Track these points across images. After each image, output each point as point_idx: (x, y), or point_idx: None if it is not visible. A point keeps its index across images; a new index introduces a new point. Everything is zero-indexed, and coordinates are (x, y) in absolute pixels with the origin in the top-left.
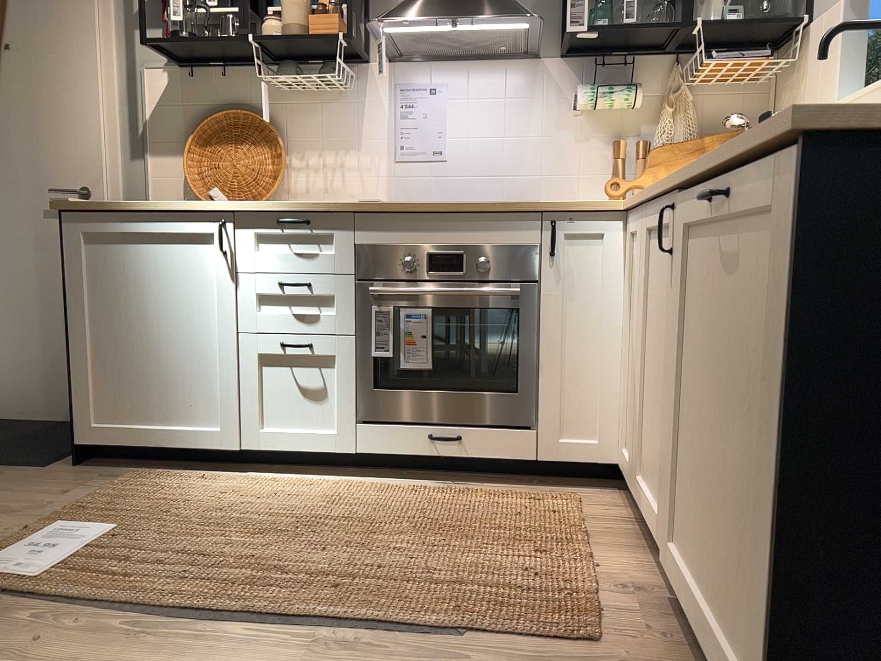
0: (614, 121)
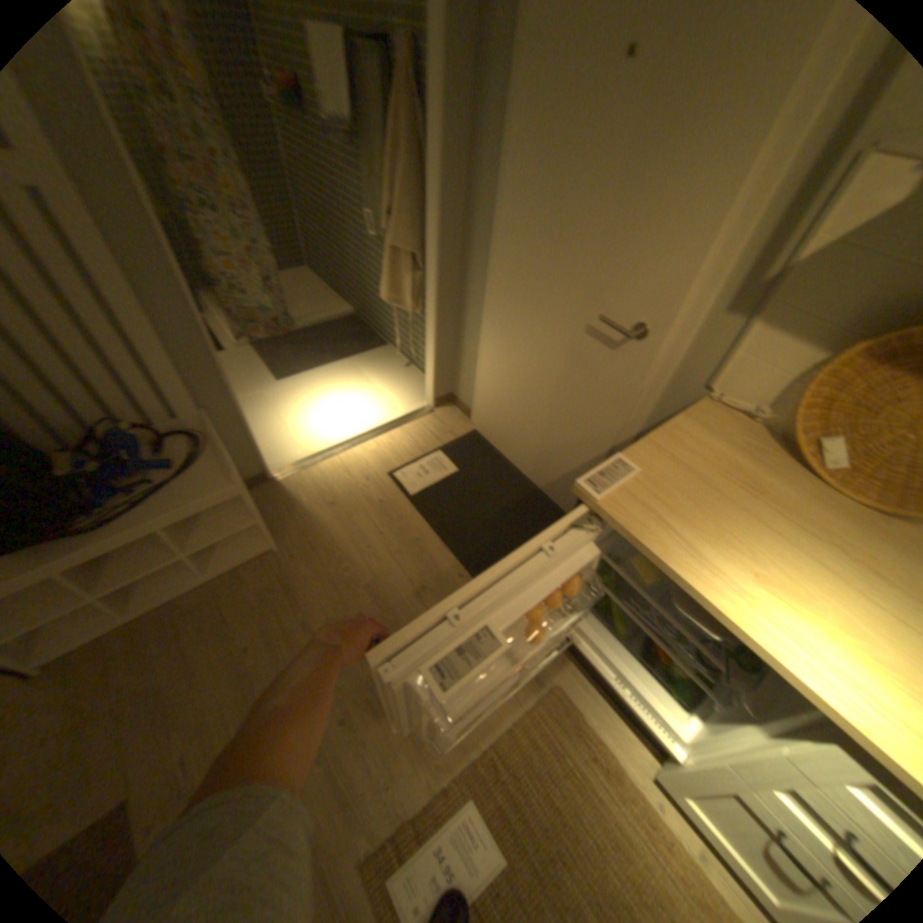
0: None
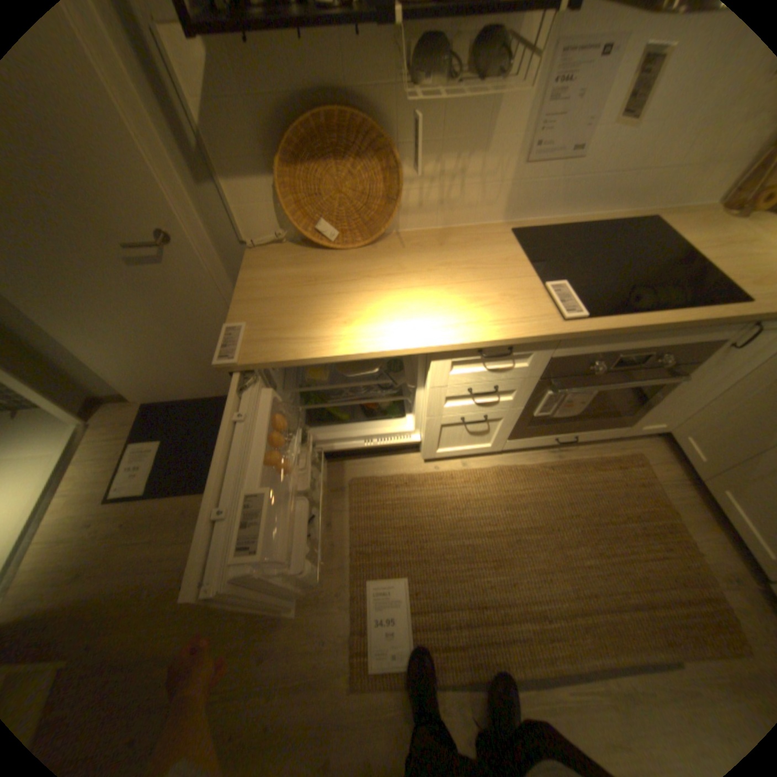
0: None
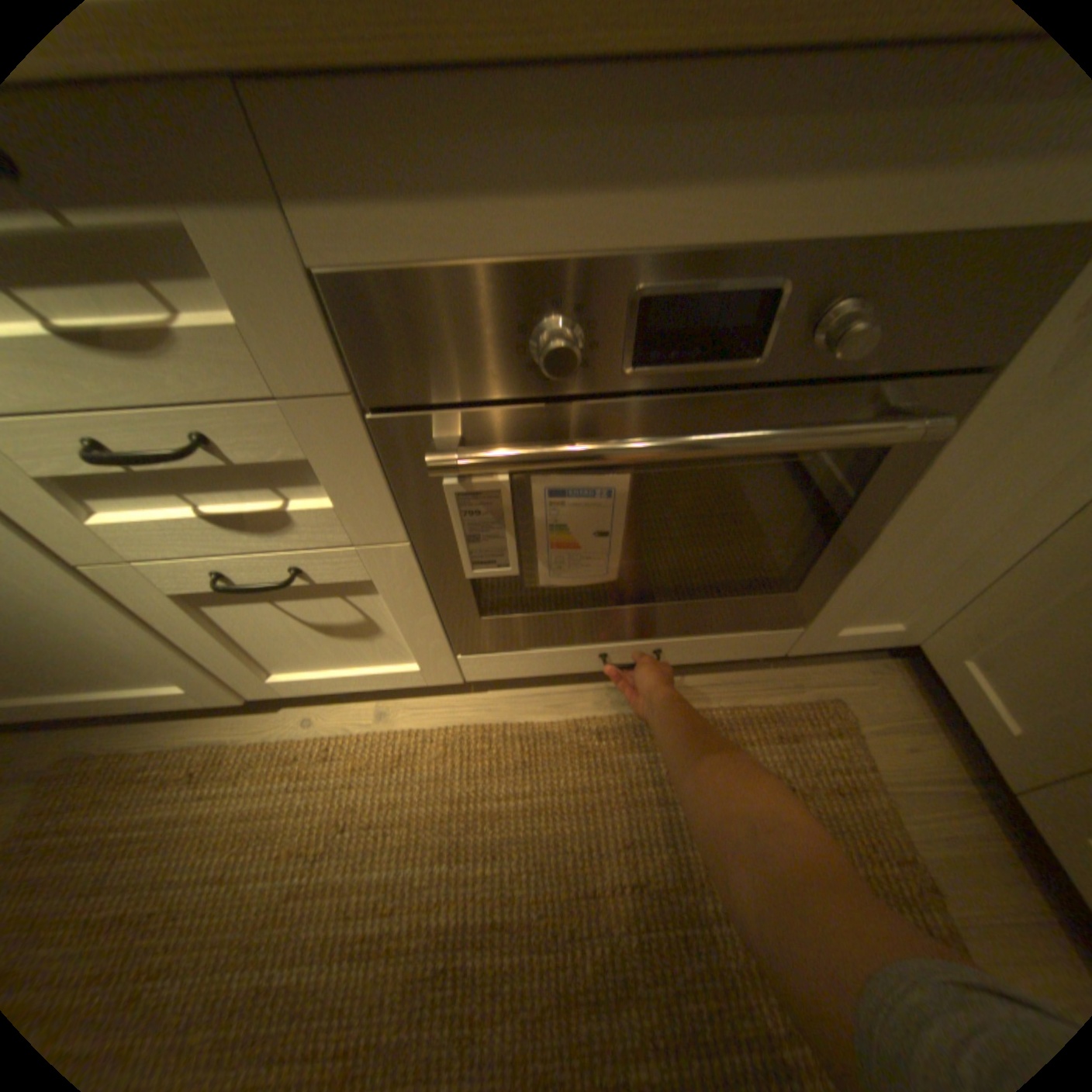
0: None
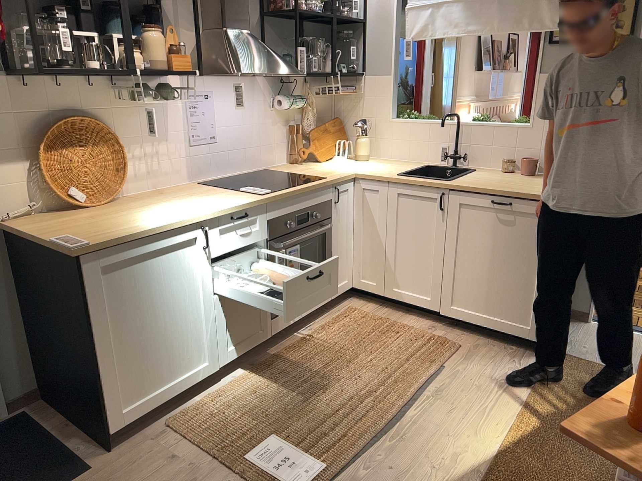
0: (286, 111)
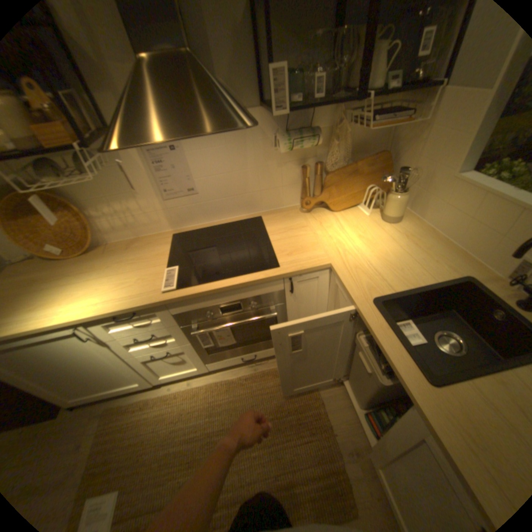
0: (301, 148)
